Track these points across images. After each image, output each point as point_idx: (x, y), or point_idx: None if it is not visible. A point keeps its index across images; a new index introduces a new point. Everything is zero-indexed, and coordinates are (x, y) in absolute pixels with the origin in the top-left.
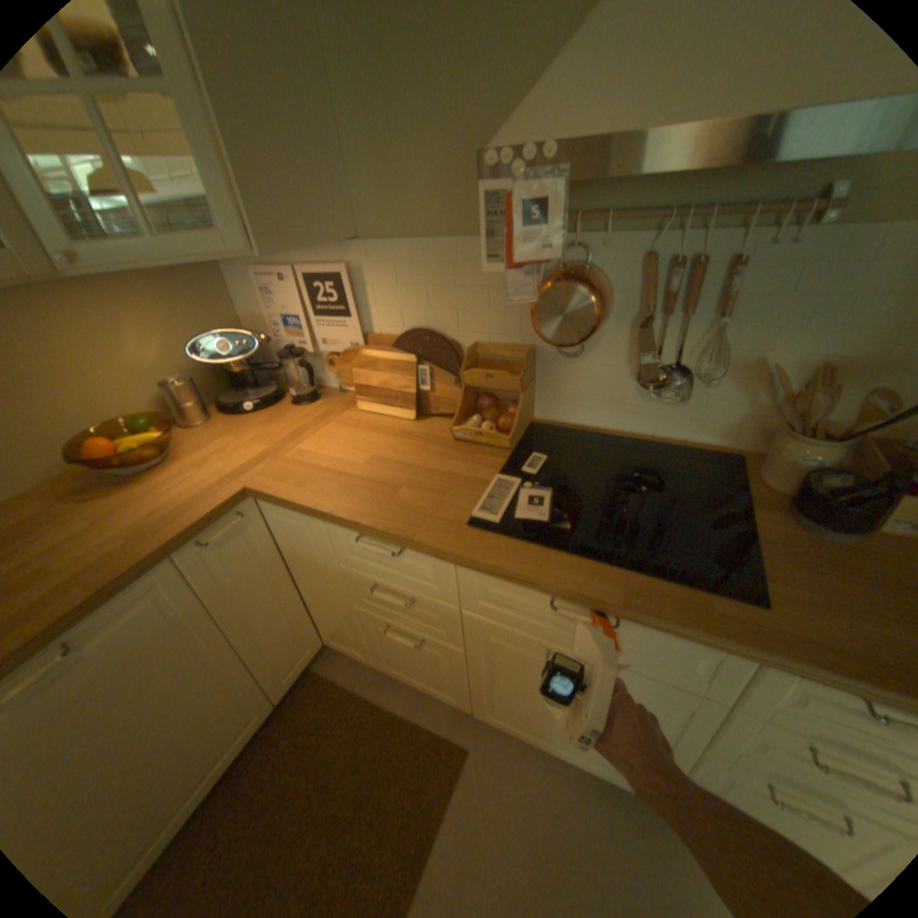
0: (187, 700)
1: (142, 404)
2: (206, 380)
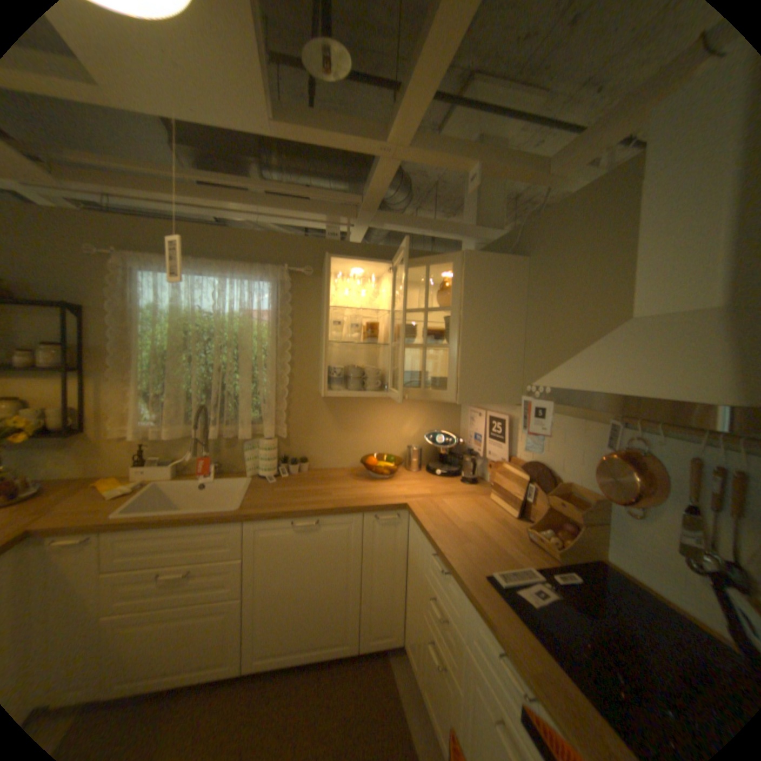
0: (331, 592)
1: (398, 452)
2: (429, 452)
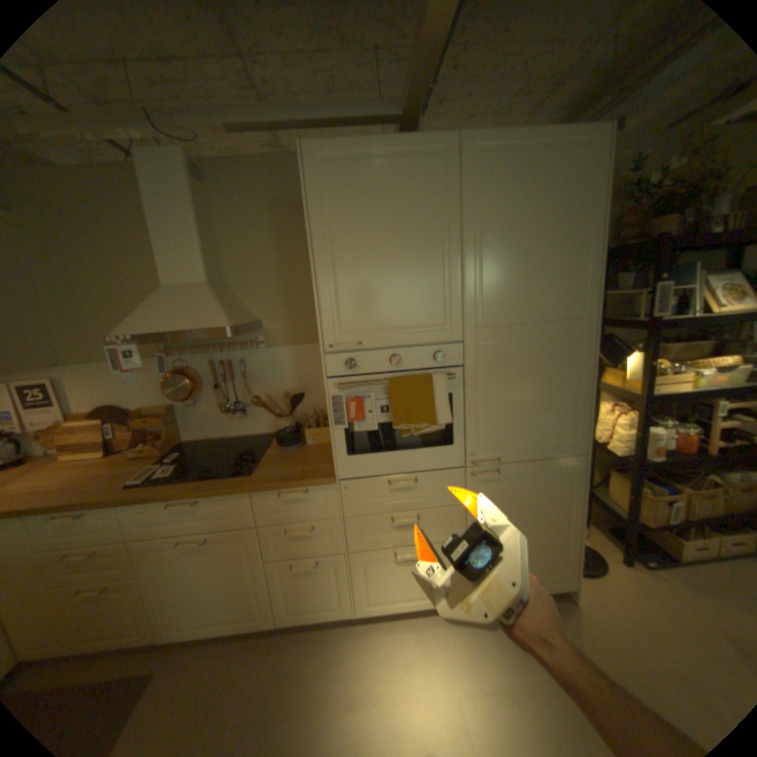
0: None
1: None
2: None
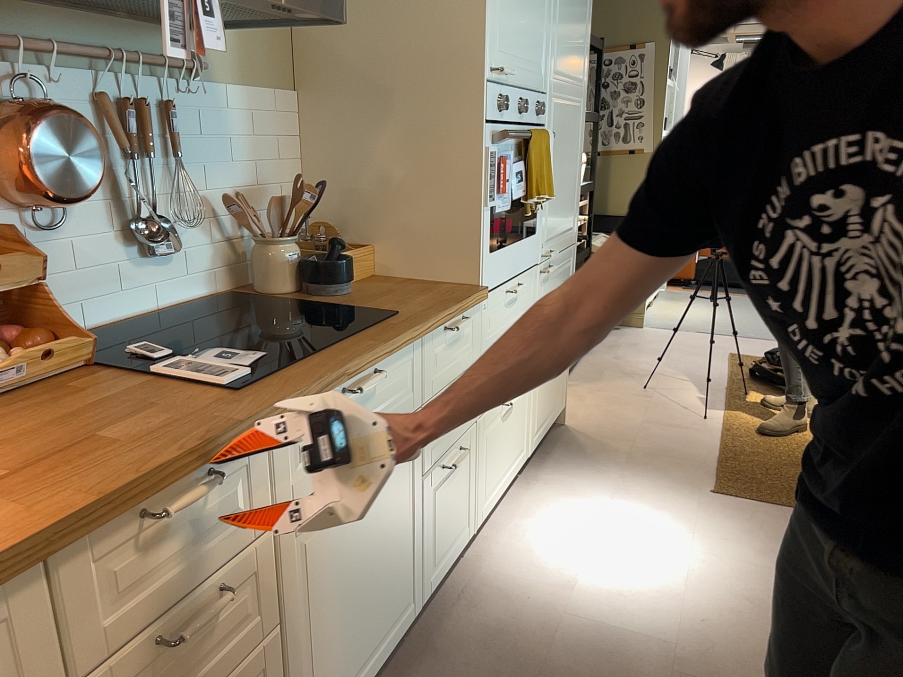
0: None
1: None
2: None
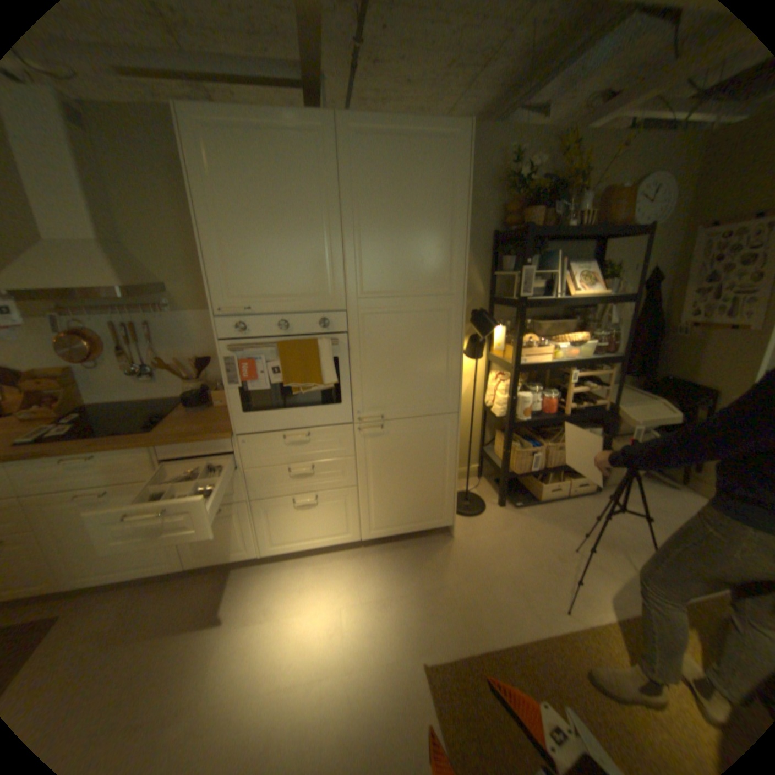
0: None
1: None
2: None
